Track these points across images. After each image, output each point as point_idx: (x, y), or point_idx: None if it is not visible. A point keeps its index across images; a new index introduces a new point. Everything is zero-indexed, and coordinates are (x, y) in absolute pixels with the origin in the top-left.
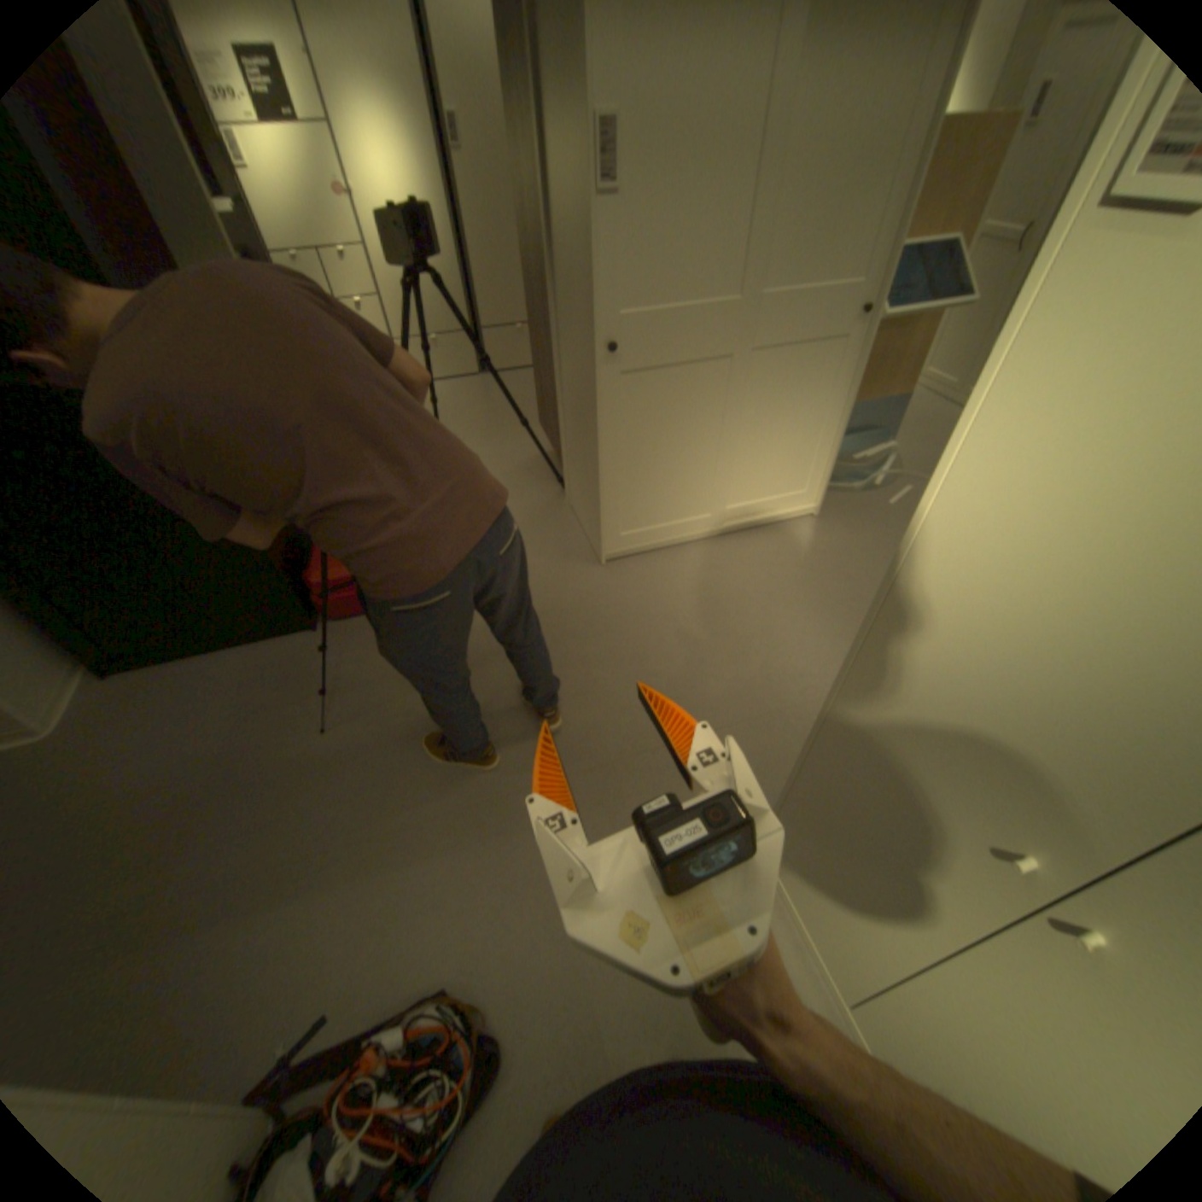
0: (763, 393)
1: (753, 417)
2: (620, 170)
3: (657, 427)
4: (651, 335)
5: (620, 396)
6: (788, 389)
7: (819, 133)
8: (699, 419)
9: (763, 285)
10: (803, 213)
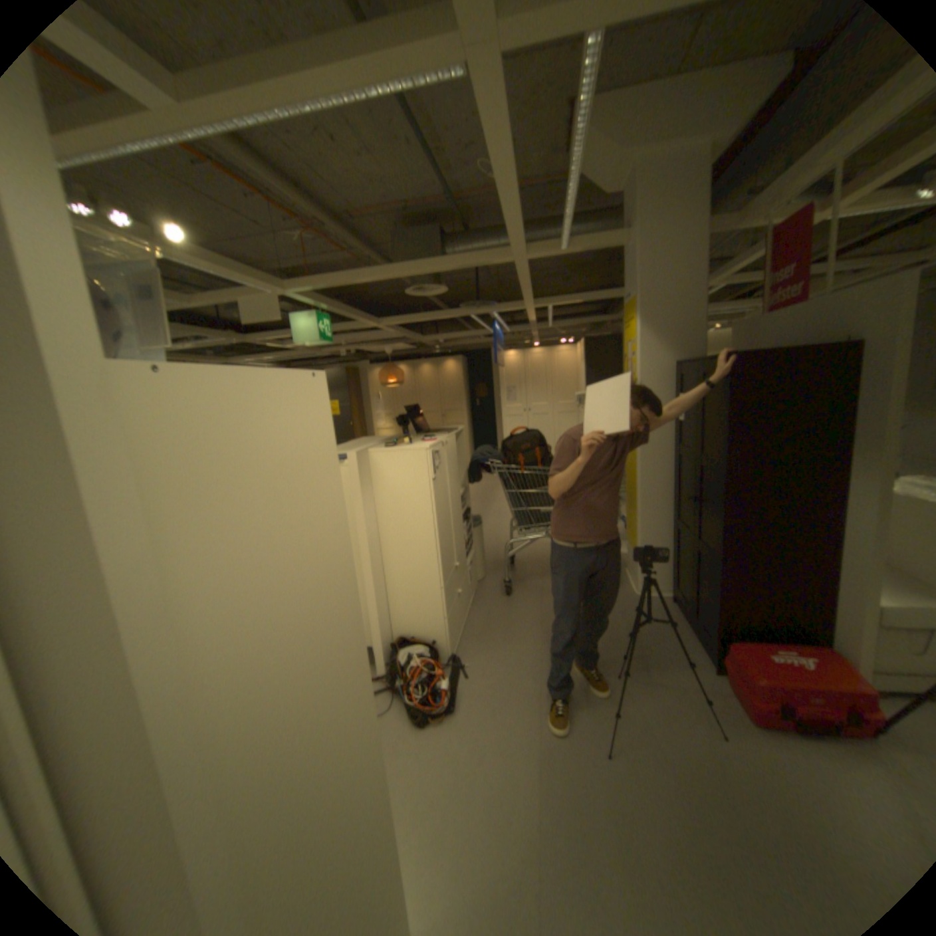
0: None
1: None
2: None
3: None
4: None
5: None
6: None
7: None
8: None
9: None
10: None
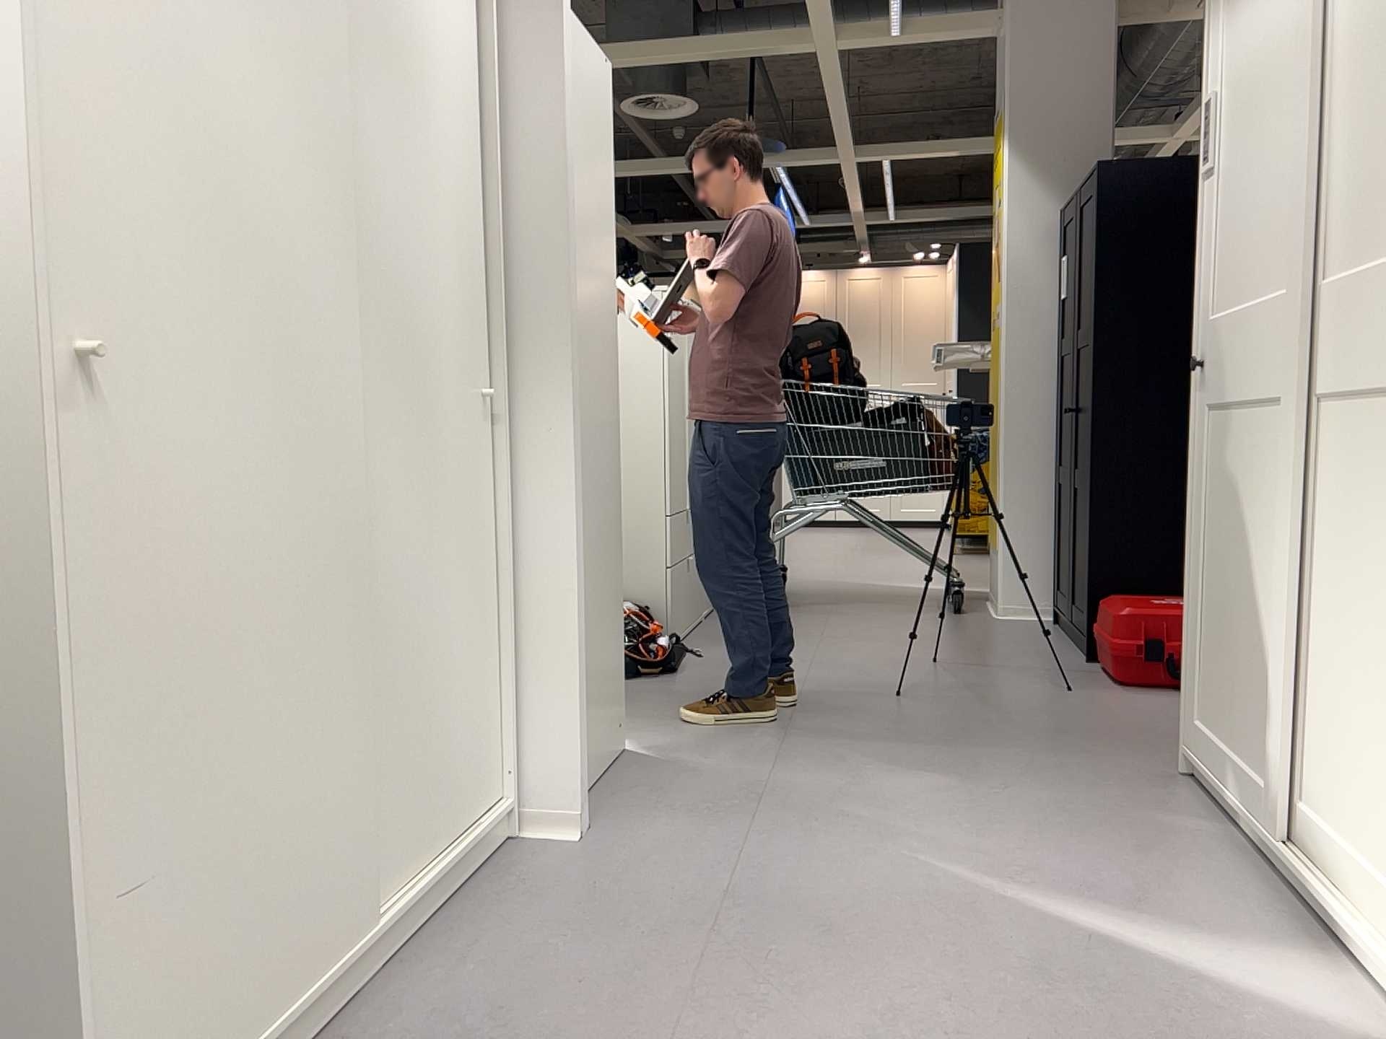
0: (1330, 505)
1: (1321, 561)
2: (1209, 152)
3: (1222, 514)
4: (1218, 351)
5: (1201, 443)
6: (1361, 508)
7: (1357, 7)
8: (1252, 520)
9: (1319, 271)
10: (1352, 134)
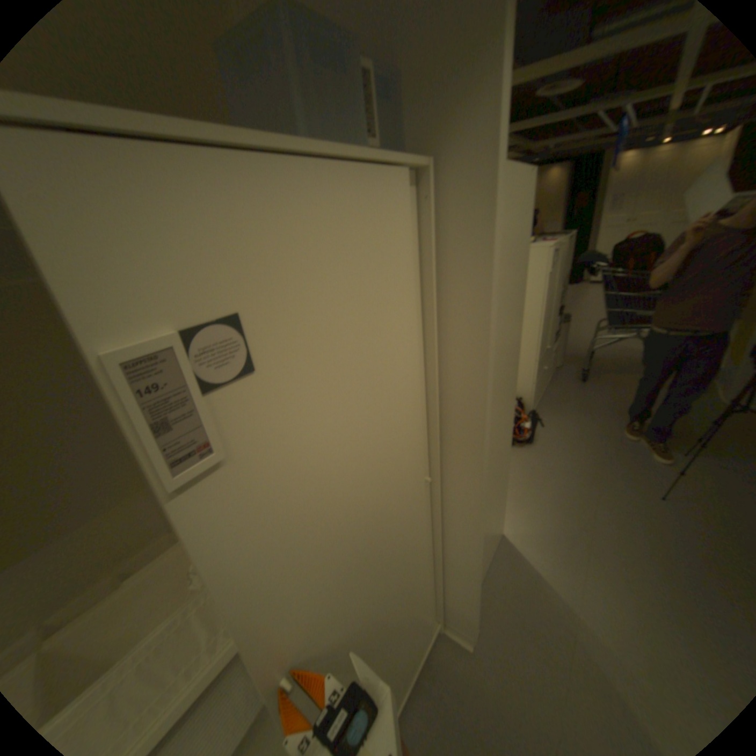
0: None
1: None
2: None
3: None
4: None
5: None
6: None
7: None
8: None
9: None
10: None
